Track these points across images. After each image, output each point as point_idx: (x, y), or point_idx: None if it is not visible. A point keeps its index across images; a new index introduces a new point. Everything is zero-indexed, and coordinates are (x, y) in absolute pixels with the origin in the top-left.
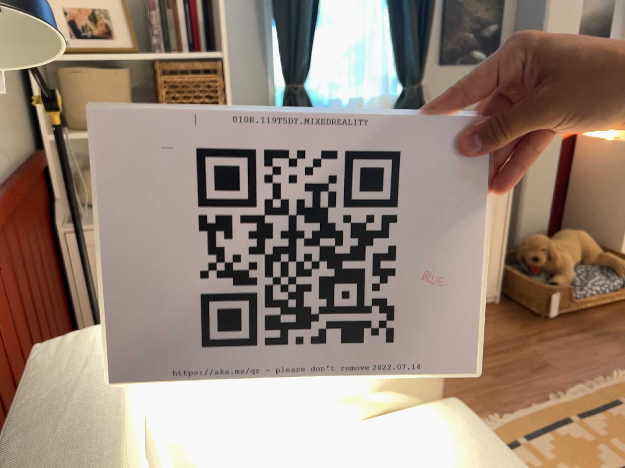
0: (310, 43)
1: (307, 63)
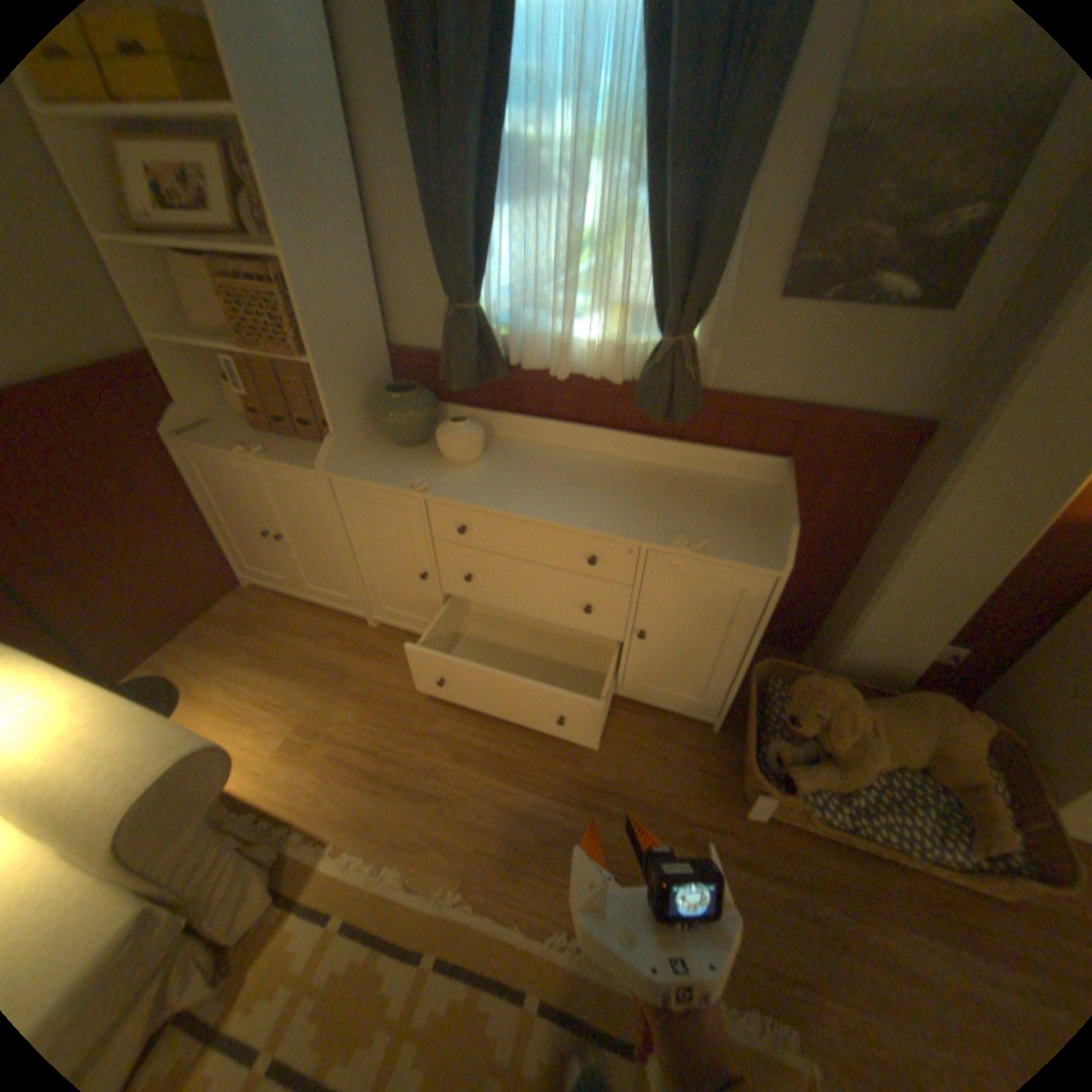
0: (482, 232)
1: (473, 269)
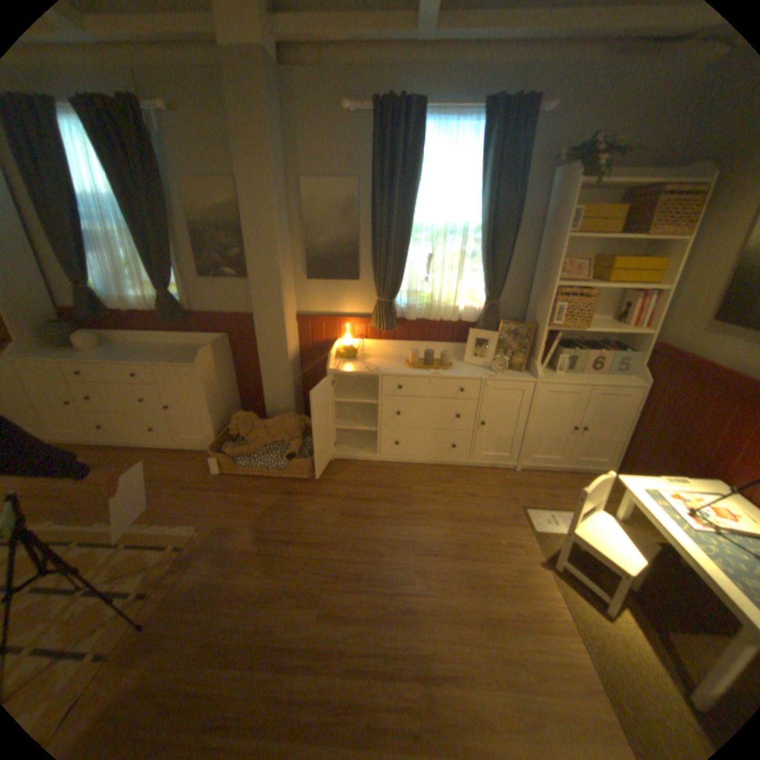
0: (79, 261)
1: (77, 273)
